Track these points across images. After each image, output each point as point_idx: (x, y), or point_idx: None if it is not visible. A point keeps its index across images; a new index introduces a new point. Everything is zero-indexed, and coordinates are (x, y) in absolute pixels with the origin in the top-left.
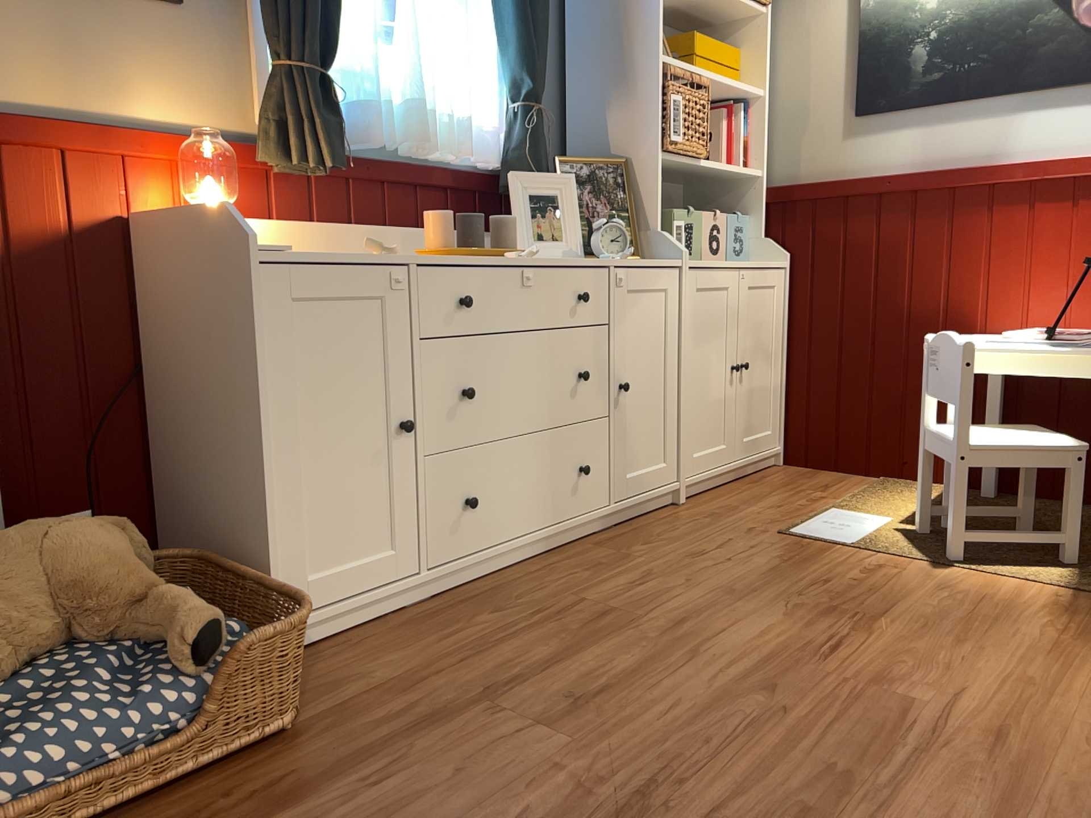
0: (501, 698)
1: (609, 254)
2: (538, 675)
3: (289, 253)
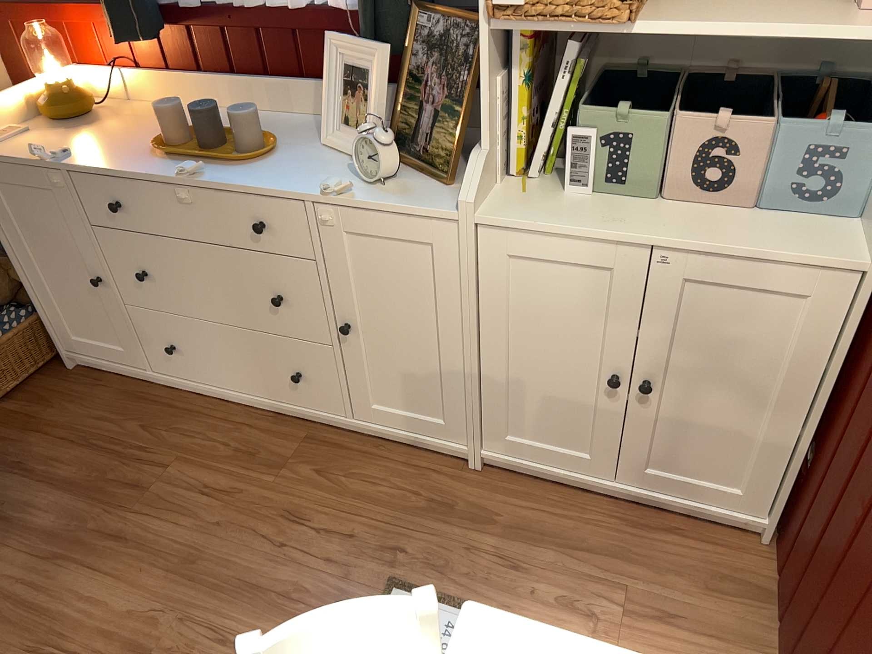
0: (8, 473)
1: (326, 182)
2: (36, 480)
3: (4, 147)
